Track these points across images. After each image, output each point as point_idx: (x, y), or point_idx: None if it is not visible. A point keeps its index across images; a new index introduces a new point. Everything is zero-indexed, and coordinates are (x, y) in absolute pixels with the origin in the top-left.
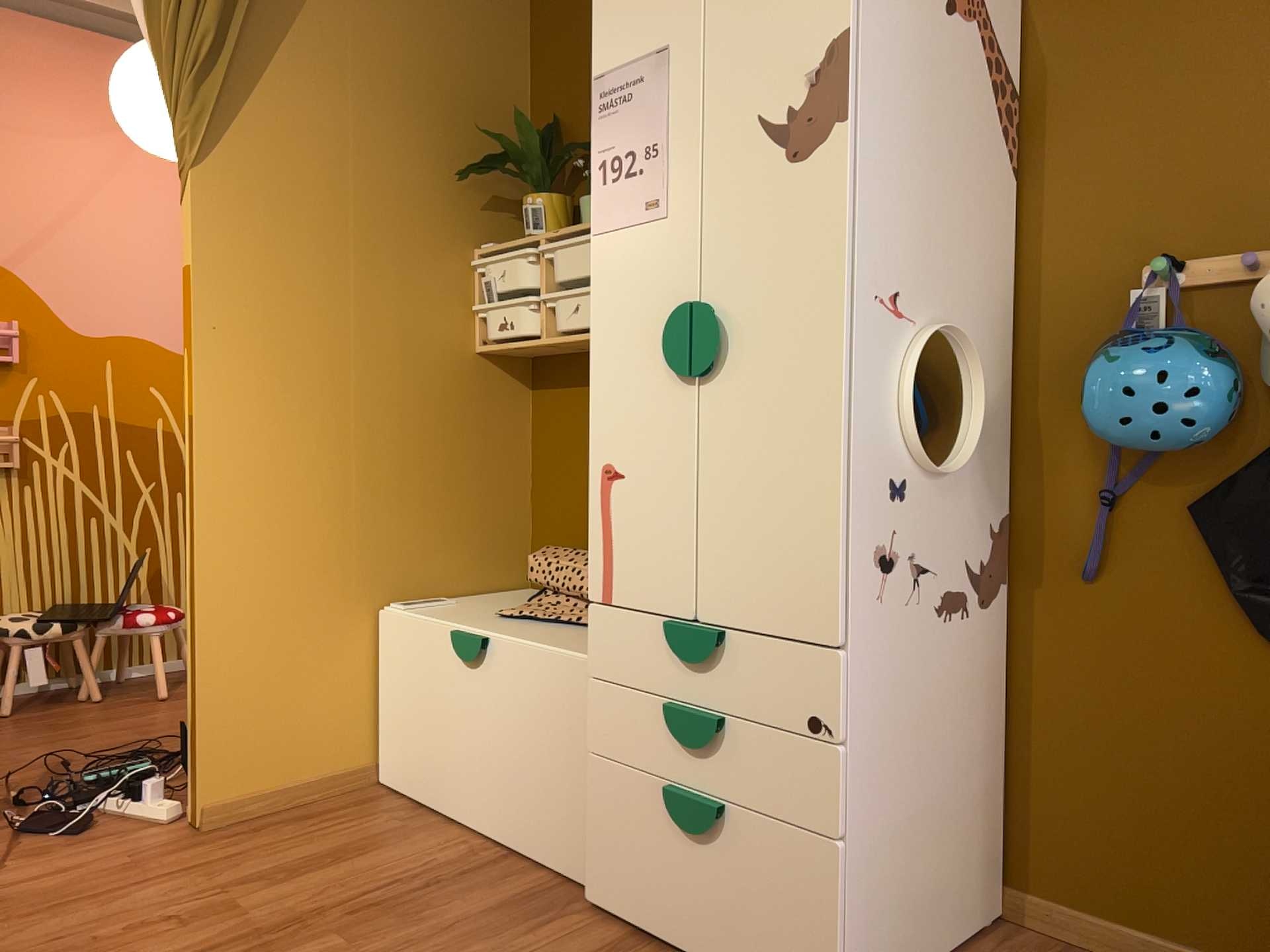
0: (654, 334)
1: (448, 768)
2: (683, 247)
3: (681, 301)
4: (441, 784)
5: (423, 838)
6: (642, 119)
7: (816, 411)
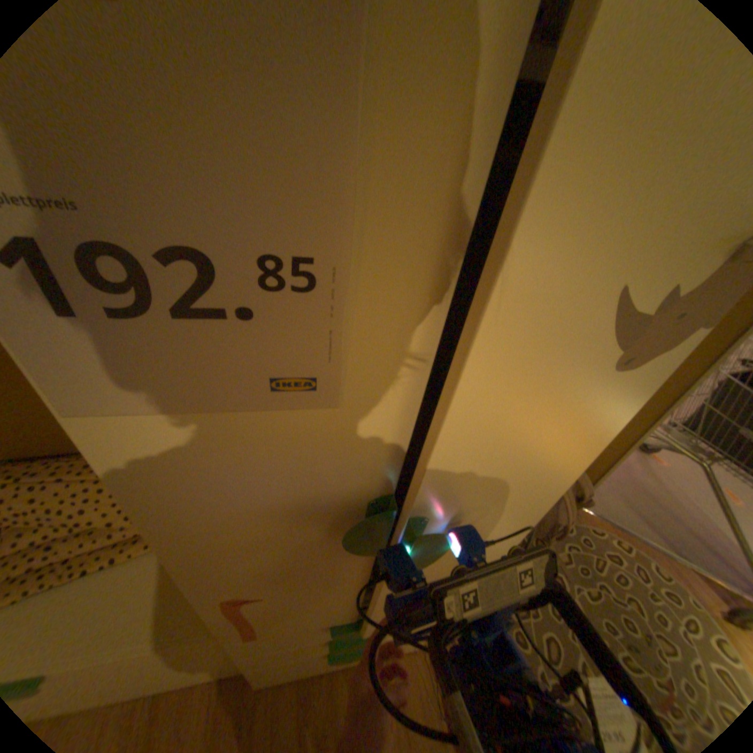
0: (307, 521)
1: None
2: (376, 443)
3: (365, 494)
4: None
5: None
6: (234, 140)
7: (507, 533)
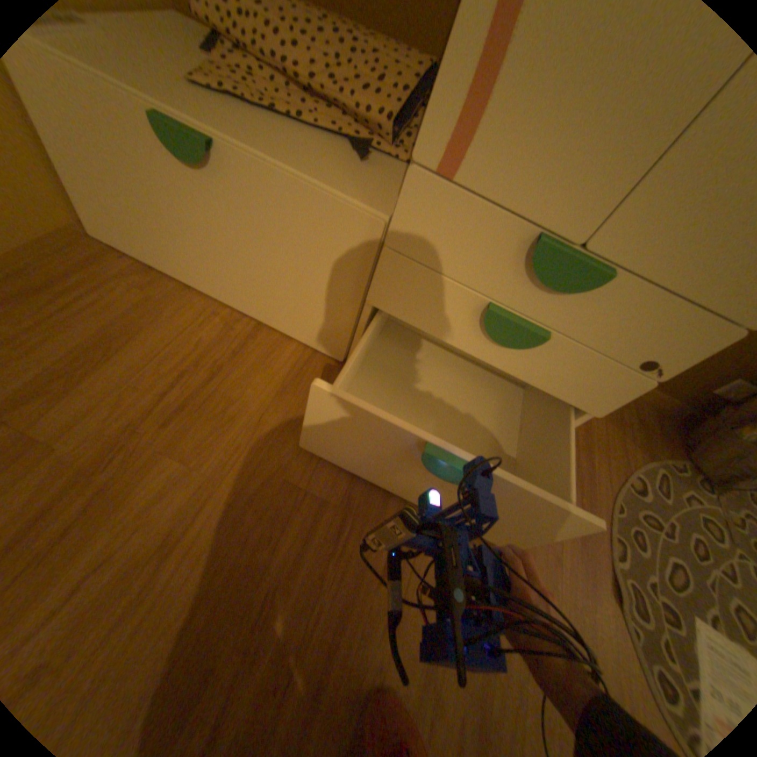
0: None
1: (180, 251)
2: None
3: None
4: (173, 261)
5: (179, 312)
6: None
7: None
